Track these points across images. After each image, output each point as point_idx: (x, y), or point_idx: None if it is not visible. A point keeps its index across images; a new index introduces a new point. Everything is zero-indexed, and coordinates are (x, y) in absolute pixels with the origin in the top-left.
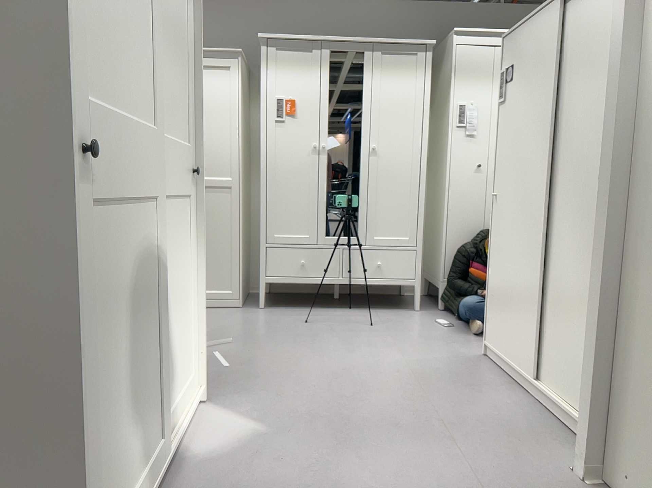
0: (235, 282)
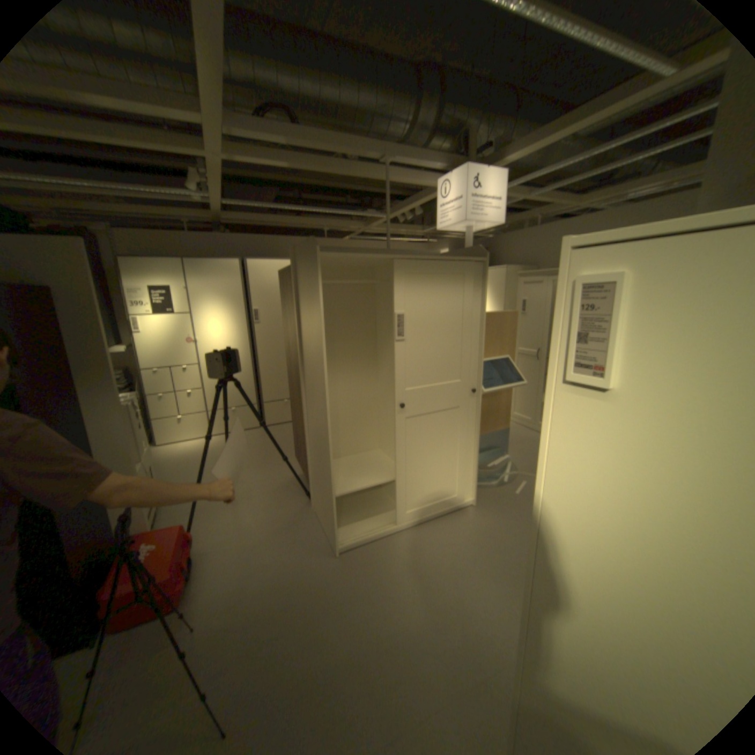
0: None
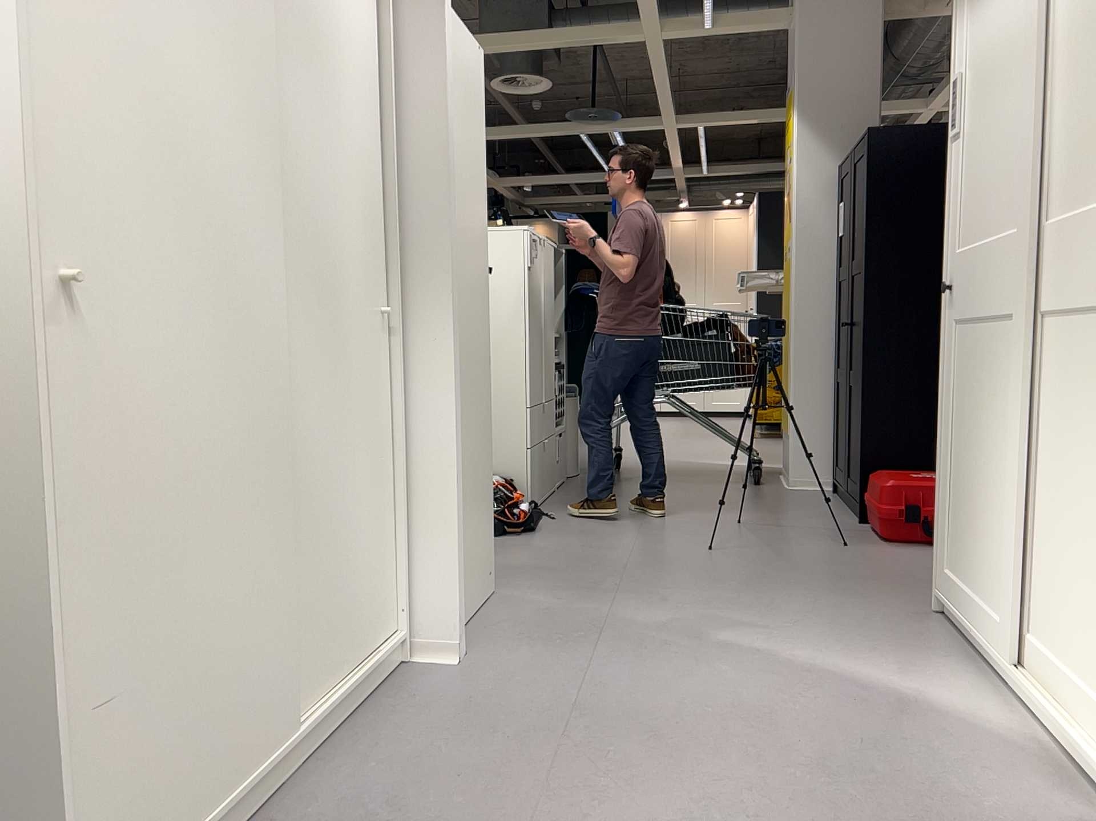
0: None
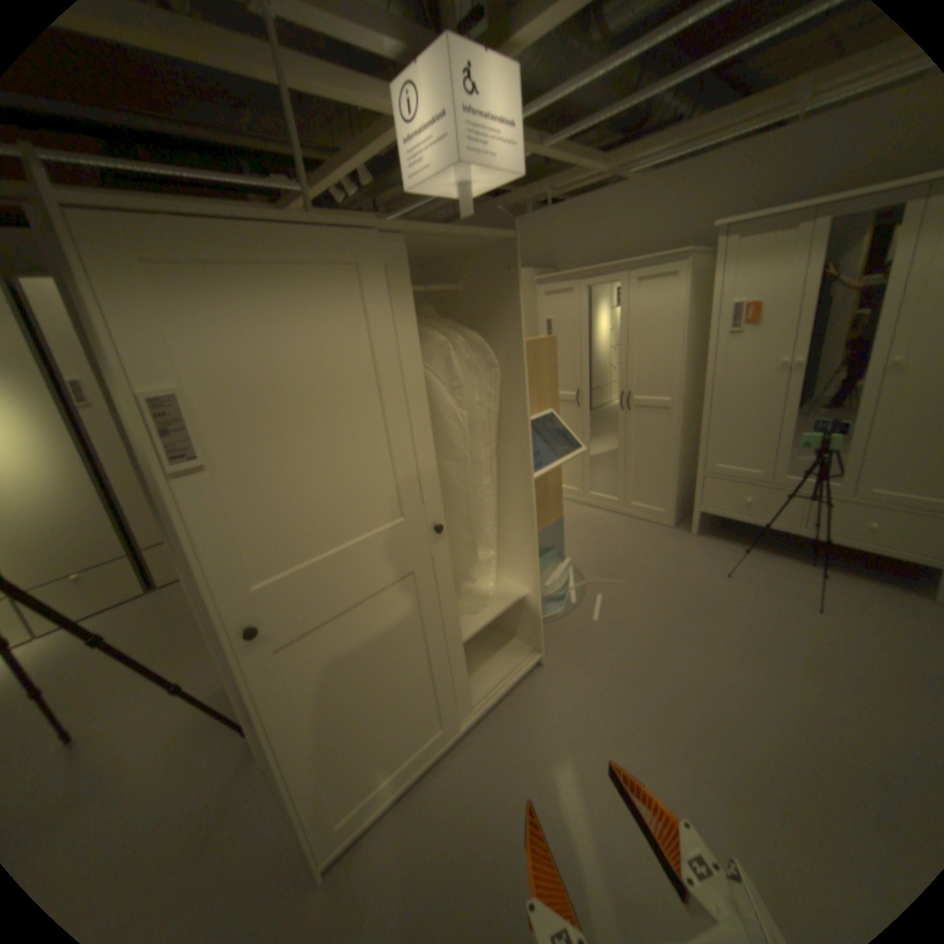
0: (667, 503)
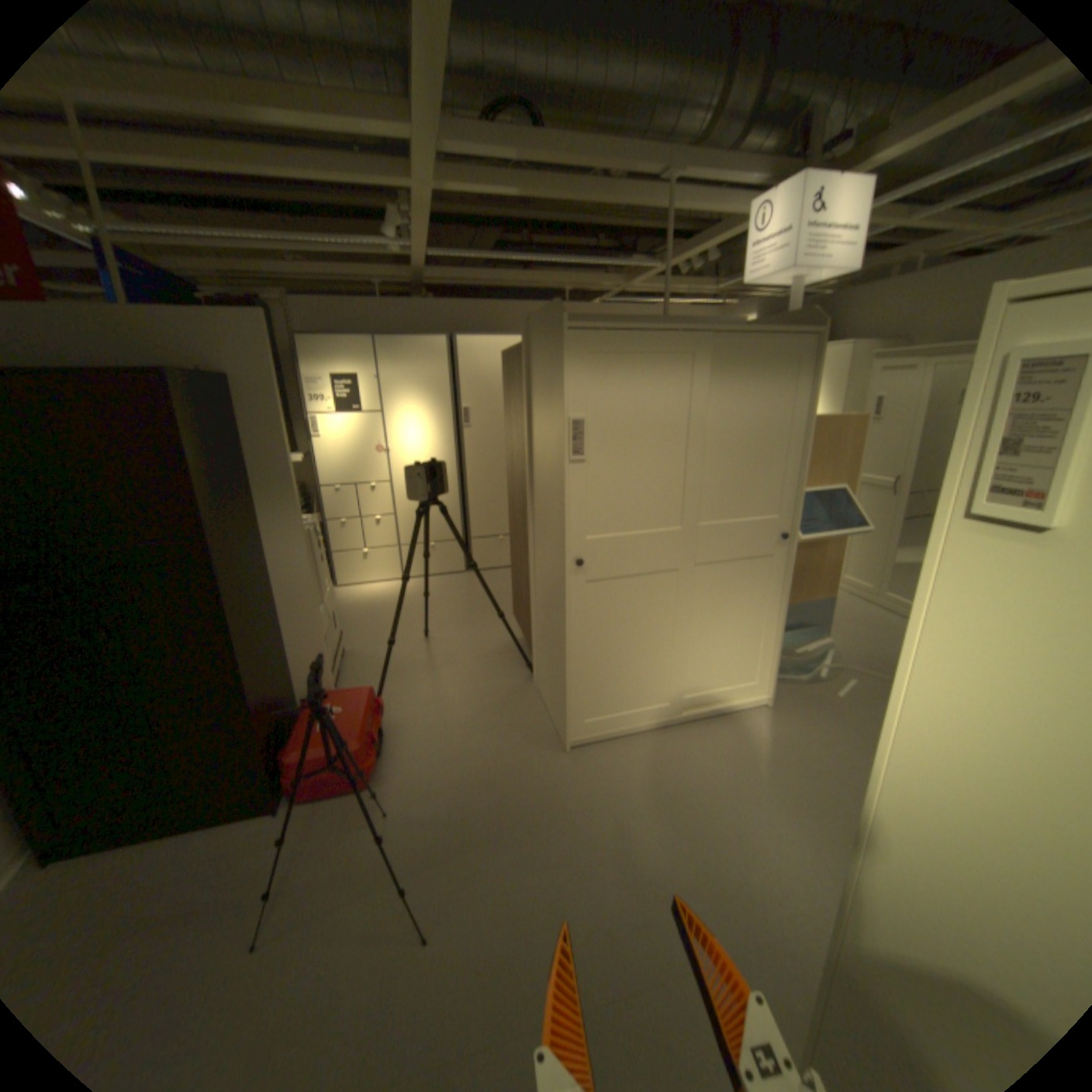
0: None
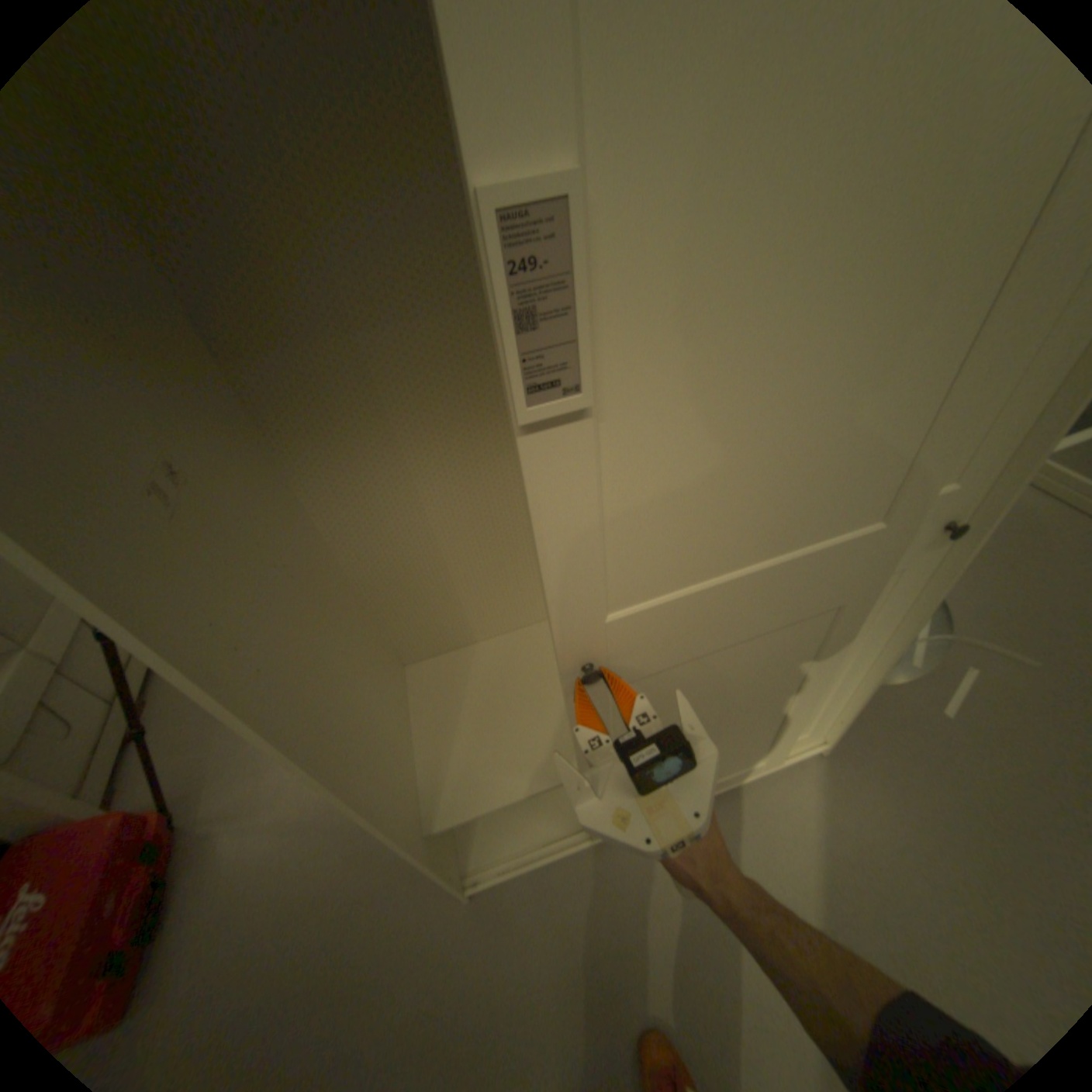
0: None
